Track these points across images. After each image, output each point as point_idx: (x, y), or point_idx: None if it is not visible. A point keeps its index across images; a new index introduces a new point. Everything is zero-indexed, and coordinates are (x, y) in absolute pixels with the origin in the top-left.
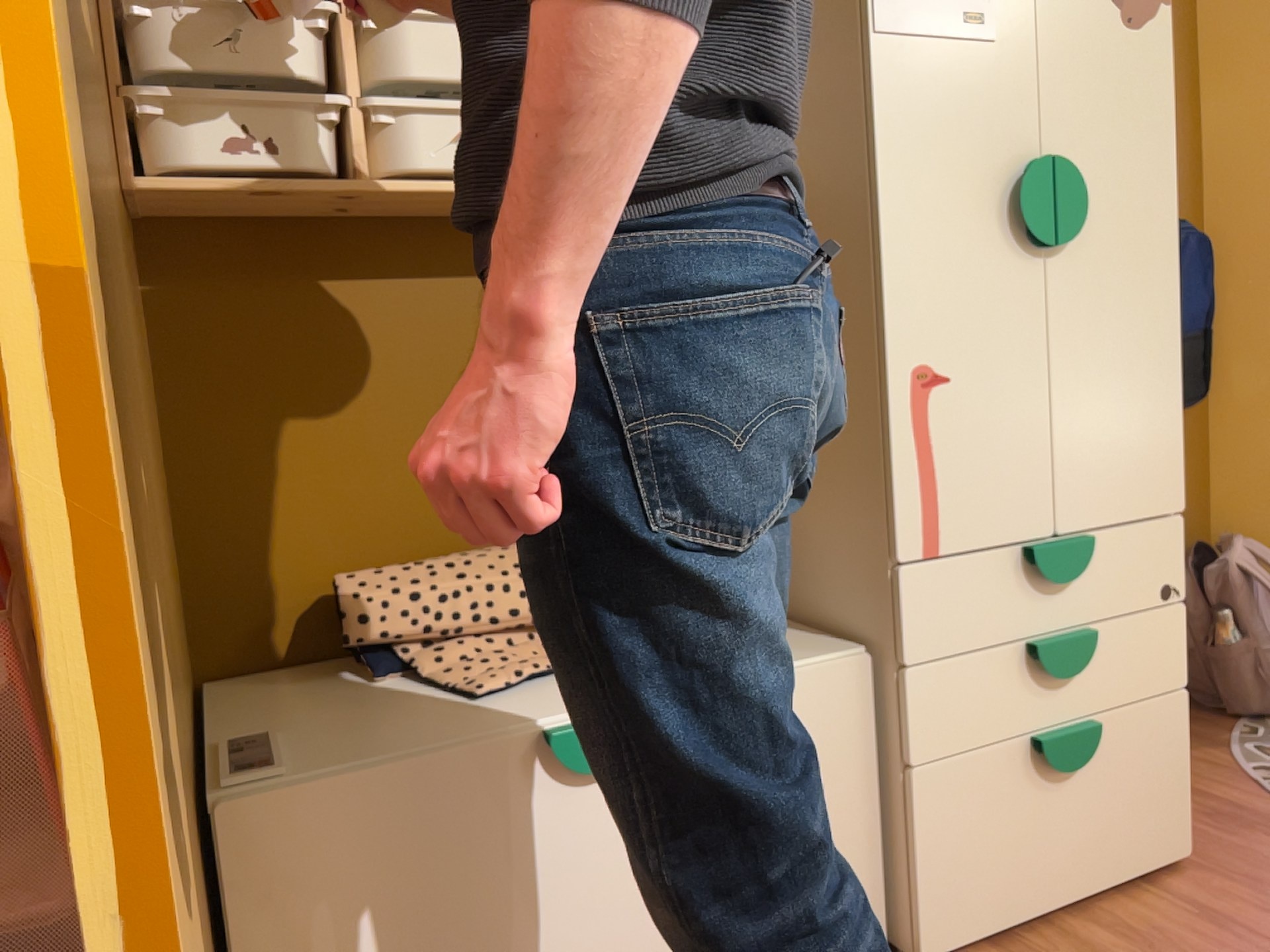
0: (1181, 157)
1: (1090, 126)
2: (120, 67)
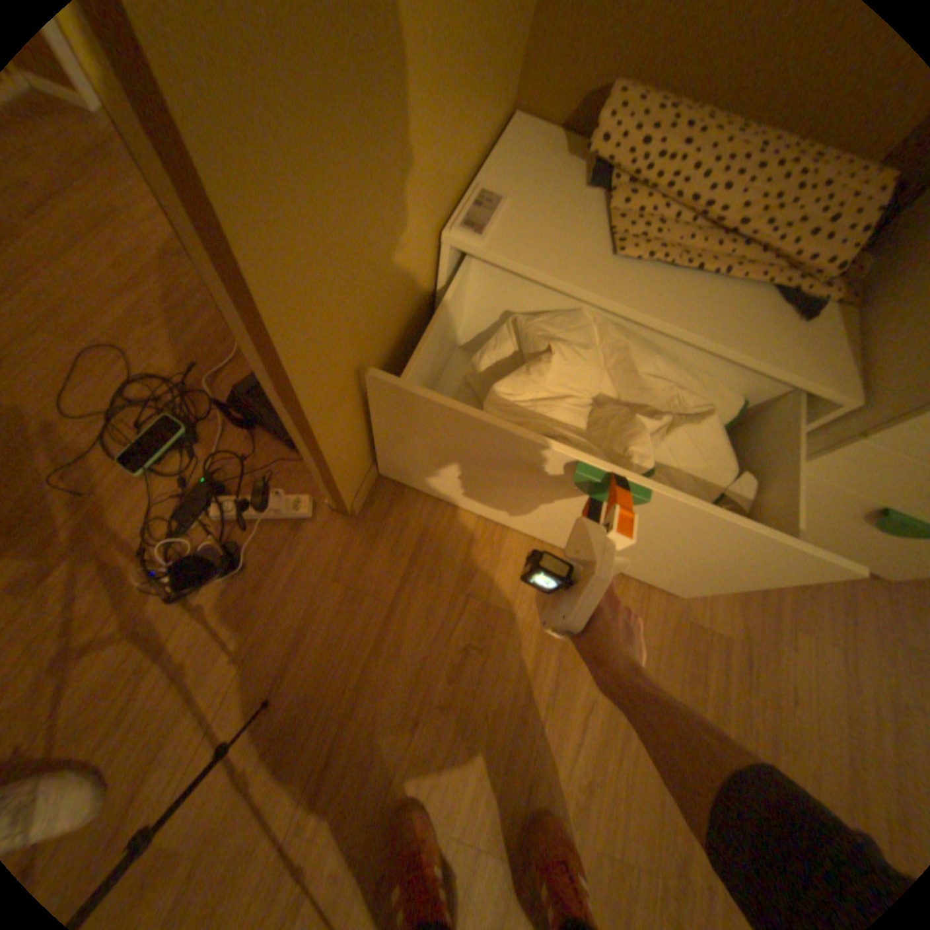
0: None
1: None
2: None
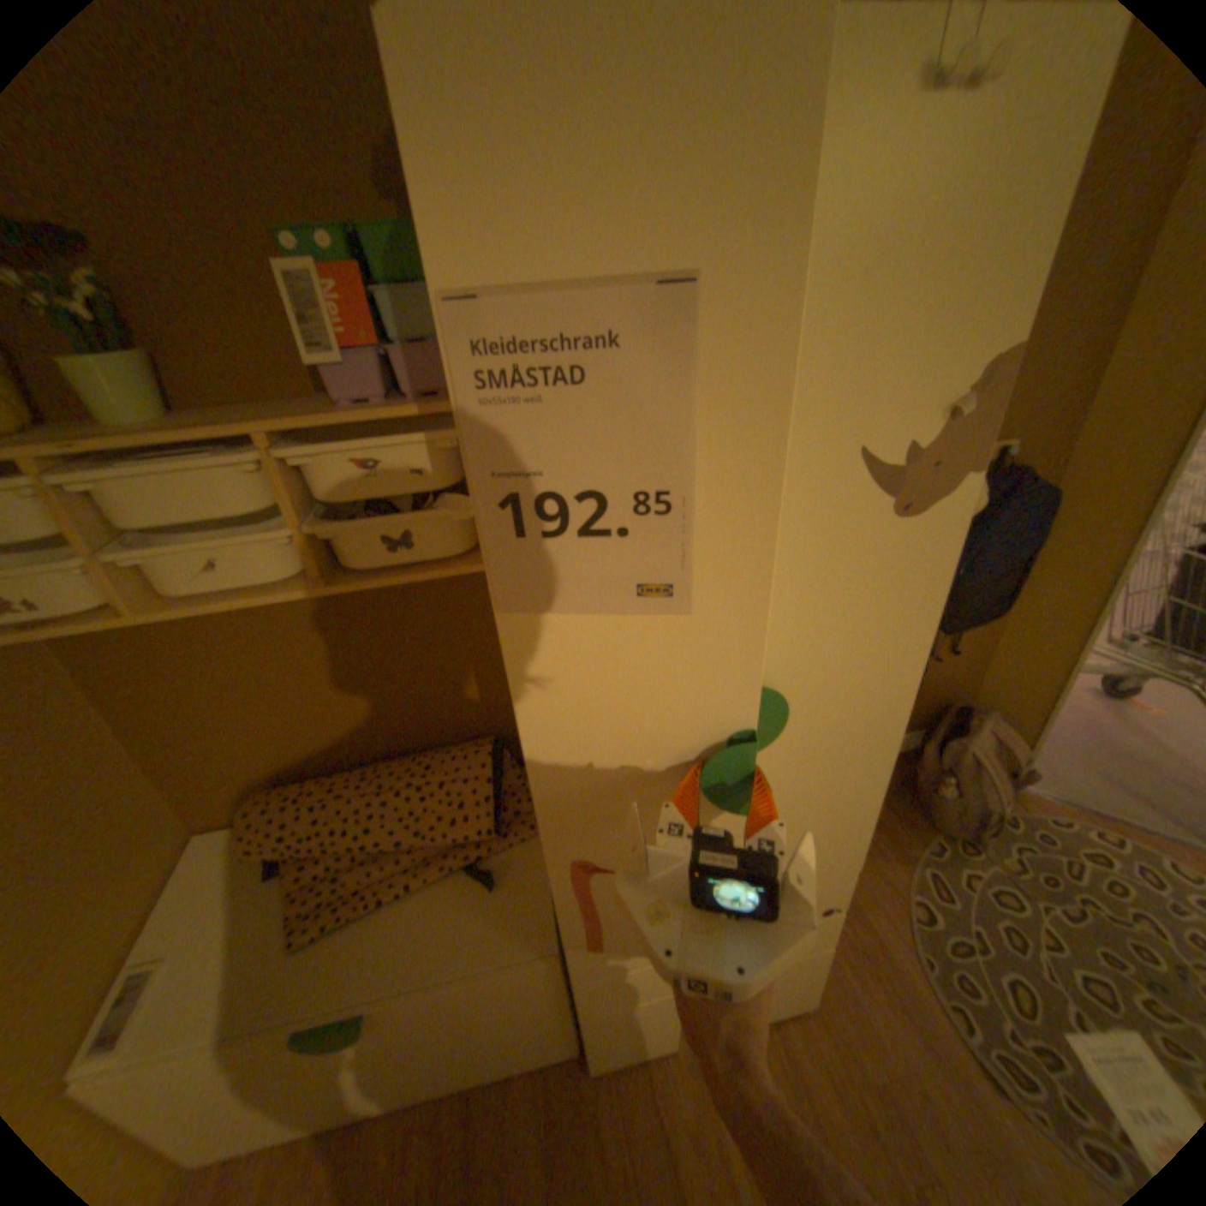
0: (1067, 399)
1: (814, 634)
2: None
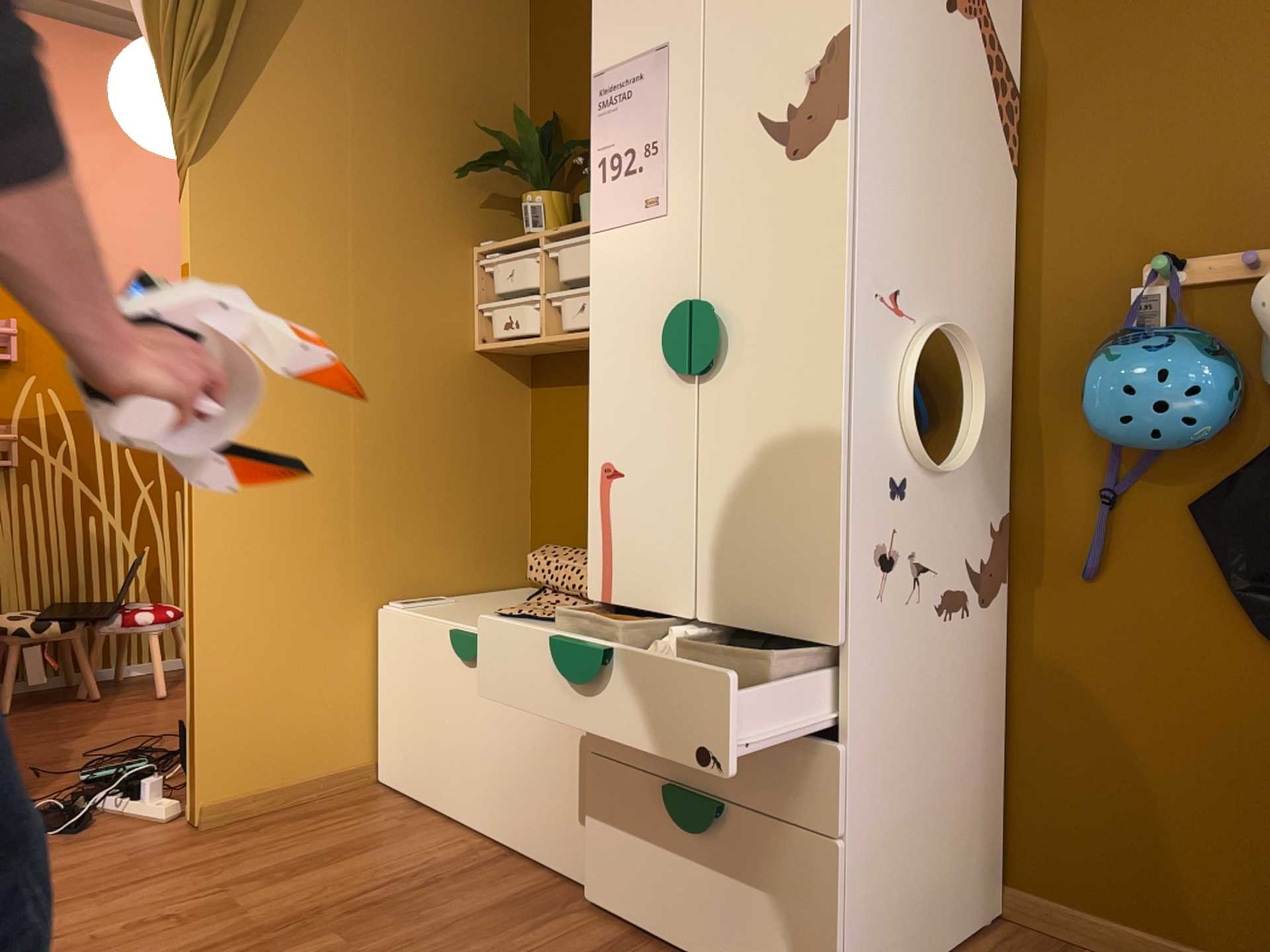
0: None
1: (746, 262)
2: (487, 292)
